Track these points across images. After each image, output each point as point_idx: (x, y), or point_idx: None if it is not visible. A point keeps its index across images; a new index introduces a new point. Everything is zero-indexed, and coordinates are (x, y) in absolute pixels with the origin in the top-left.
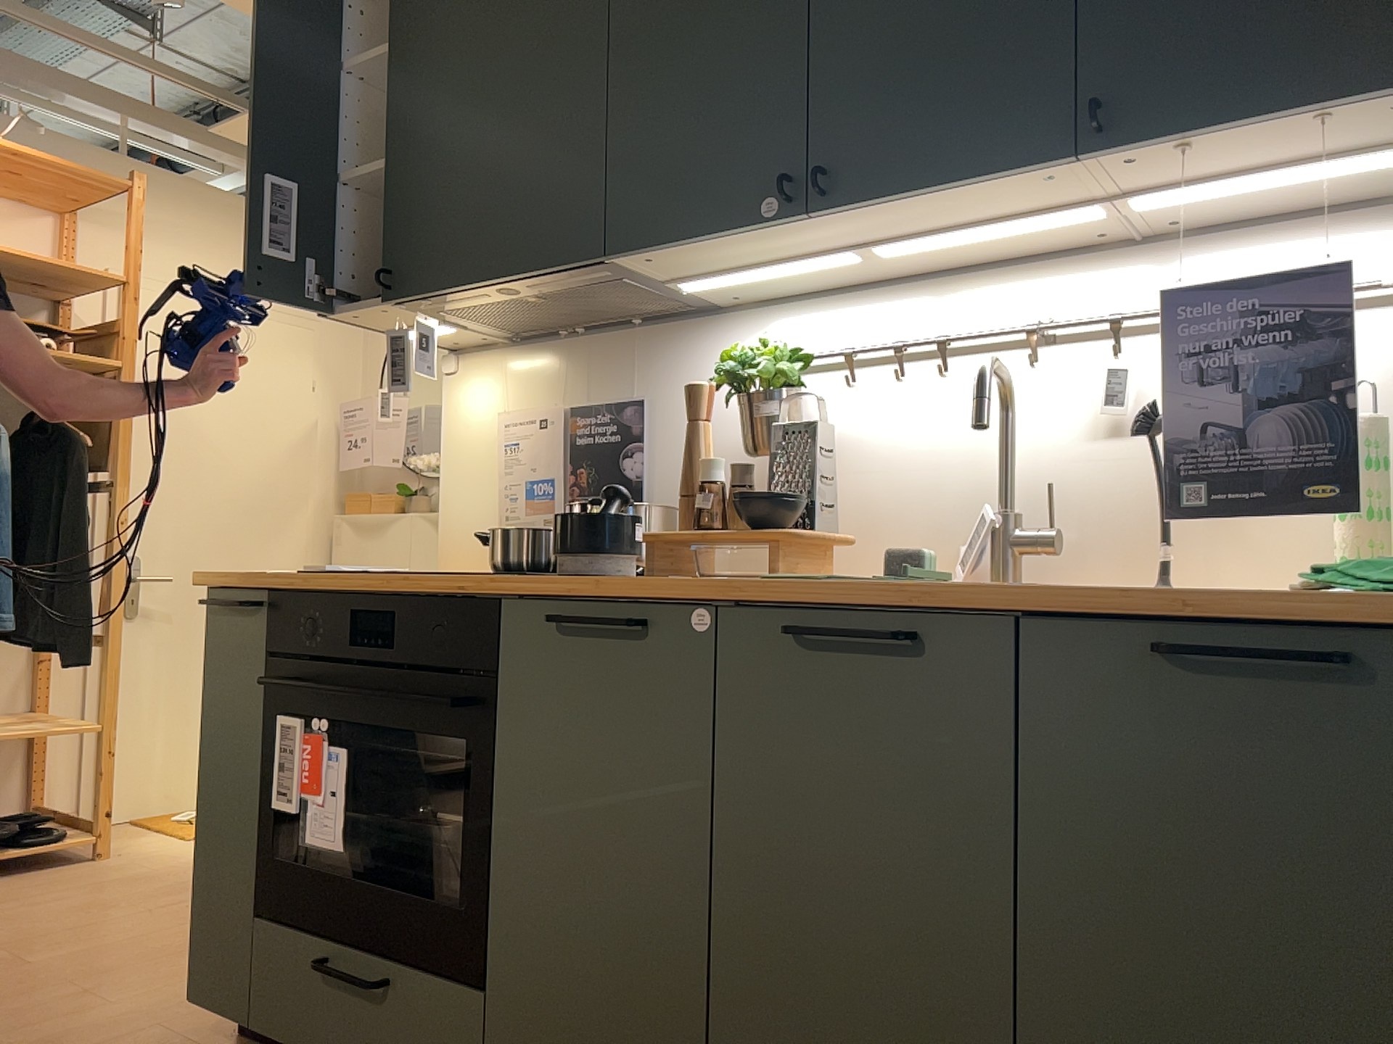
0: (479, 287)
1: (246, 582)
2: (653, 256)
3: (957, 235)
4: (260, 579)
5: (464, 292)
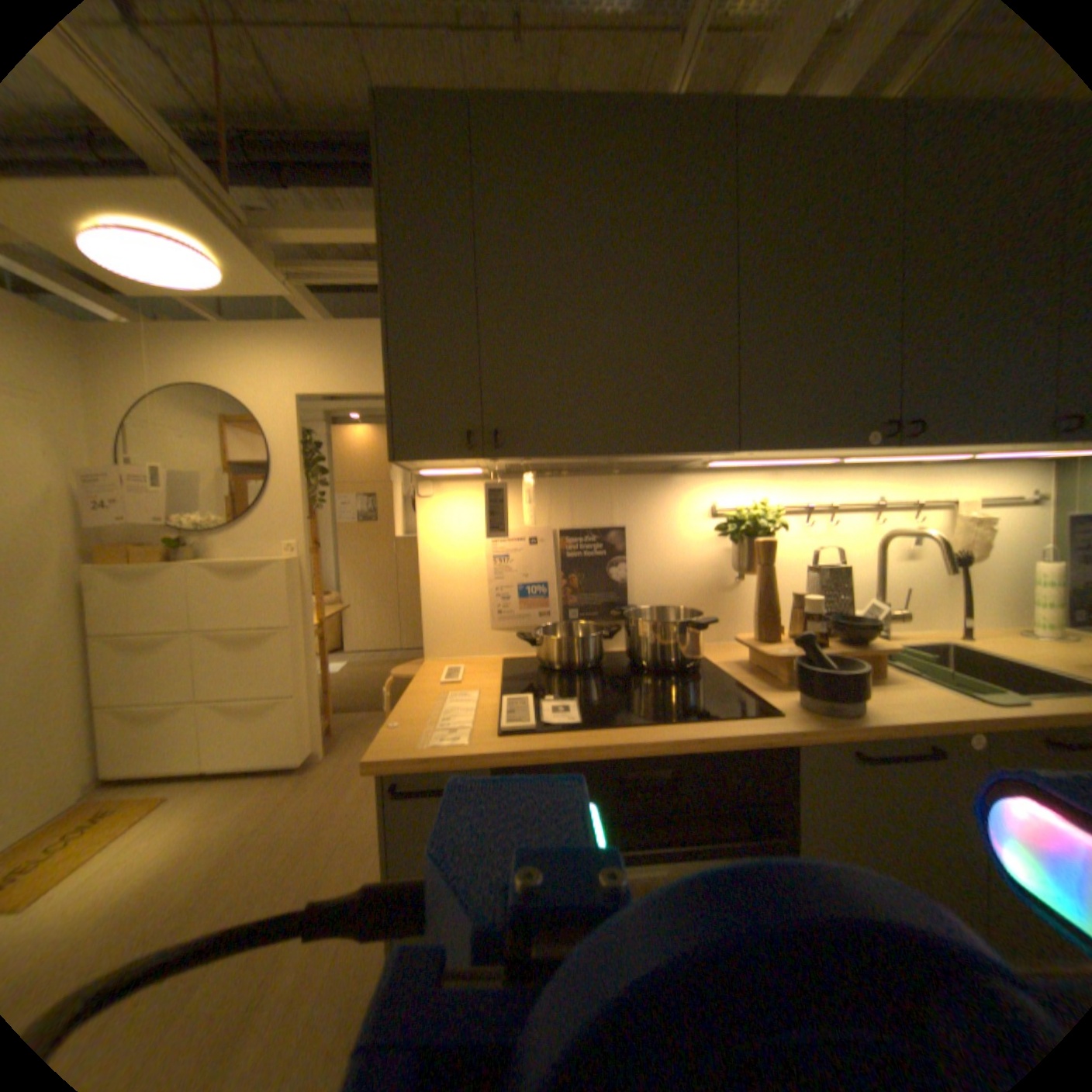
0: (595, 455)
1: (457, 762)
2: (757, 451)
3: (904, 456)
4: (485, 759)
5: (575, 456)
